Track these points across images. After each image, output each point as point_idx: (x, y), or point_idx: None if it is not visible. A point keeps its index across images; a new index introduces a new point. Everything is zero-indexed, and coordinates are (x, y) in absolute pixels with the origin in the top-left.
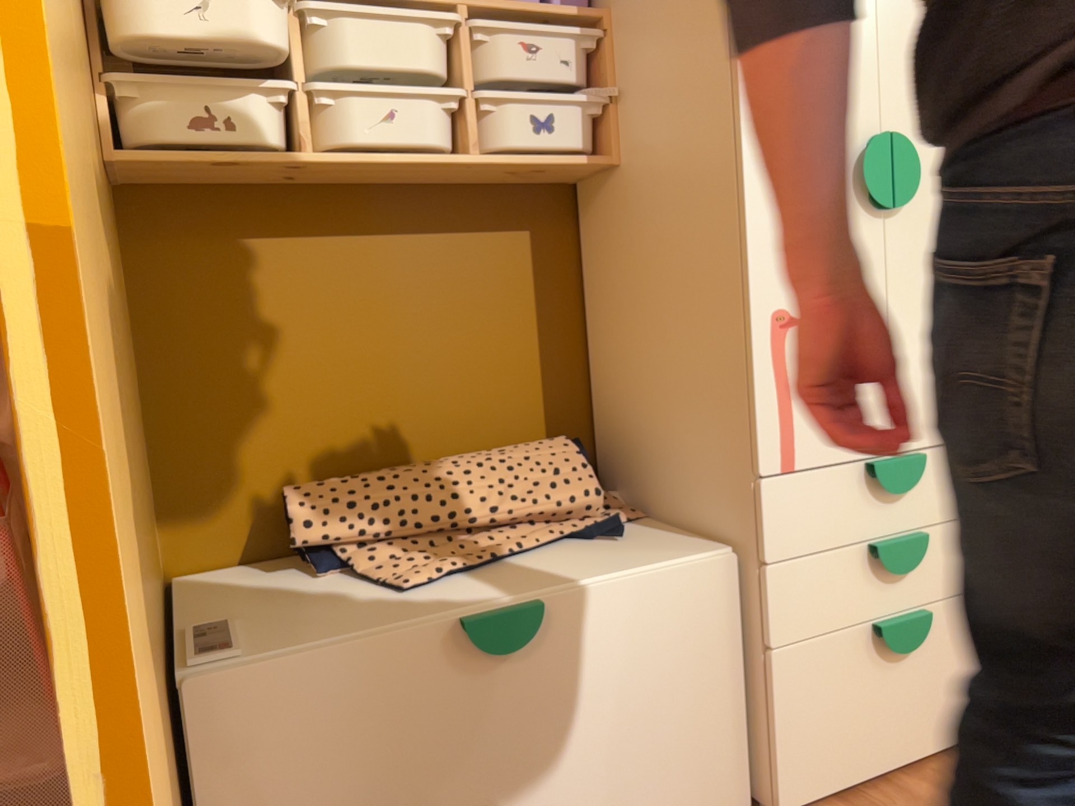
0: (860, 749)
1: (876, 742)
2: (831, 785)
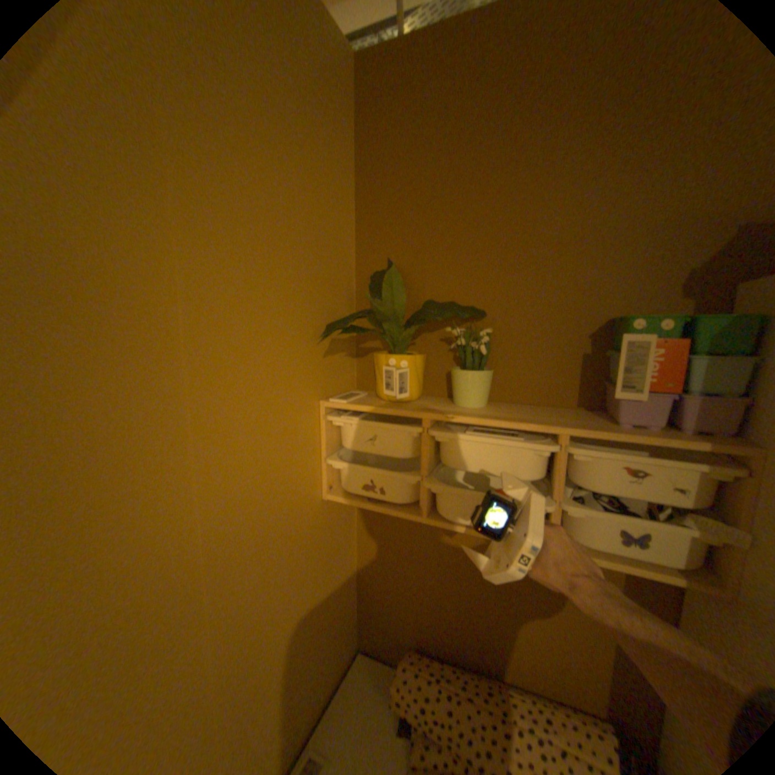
0: None
1: None
2: None
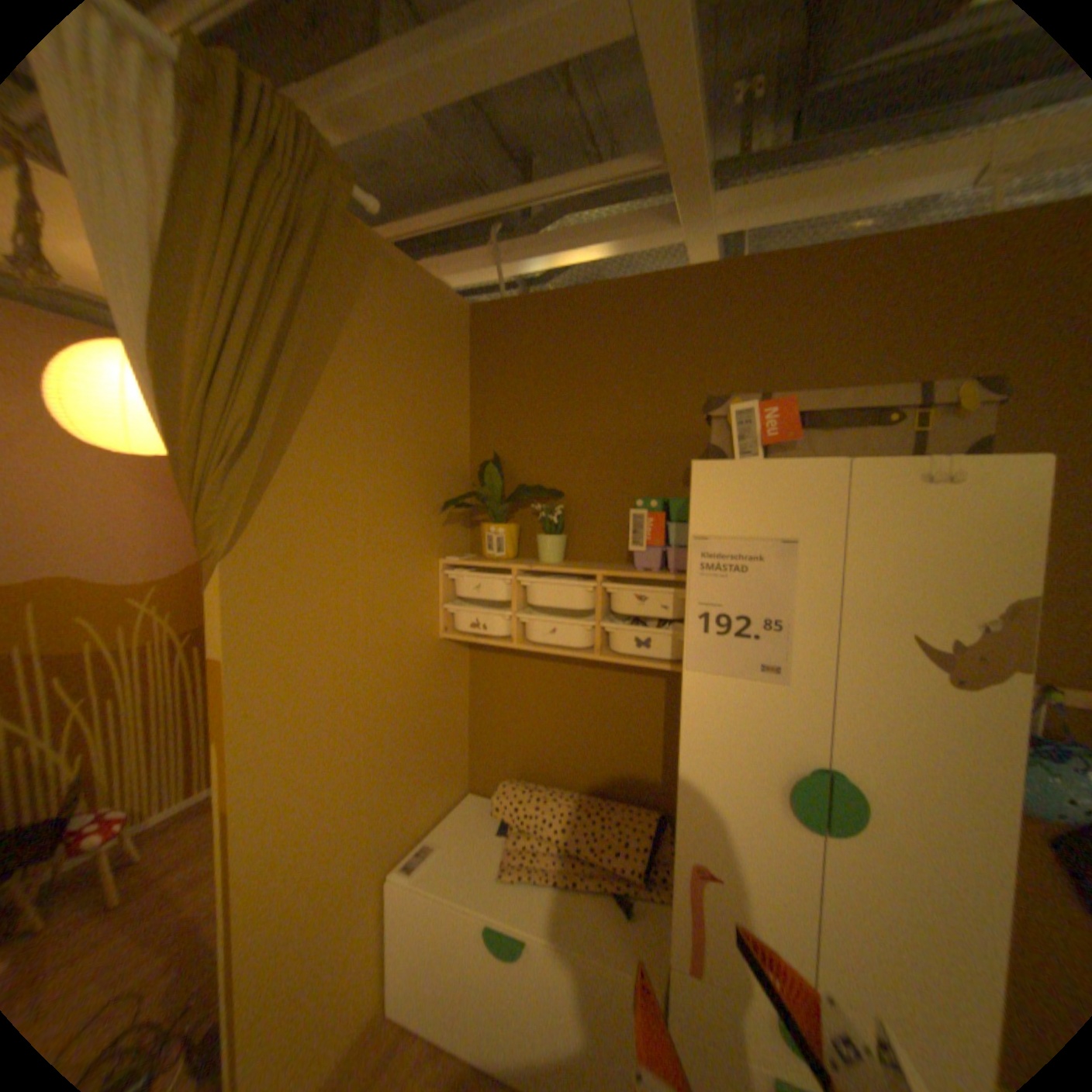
0: None
1: None
2: None
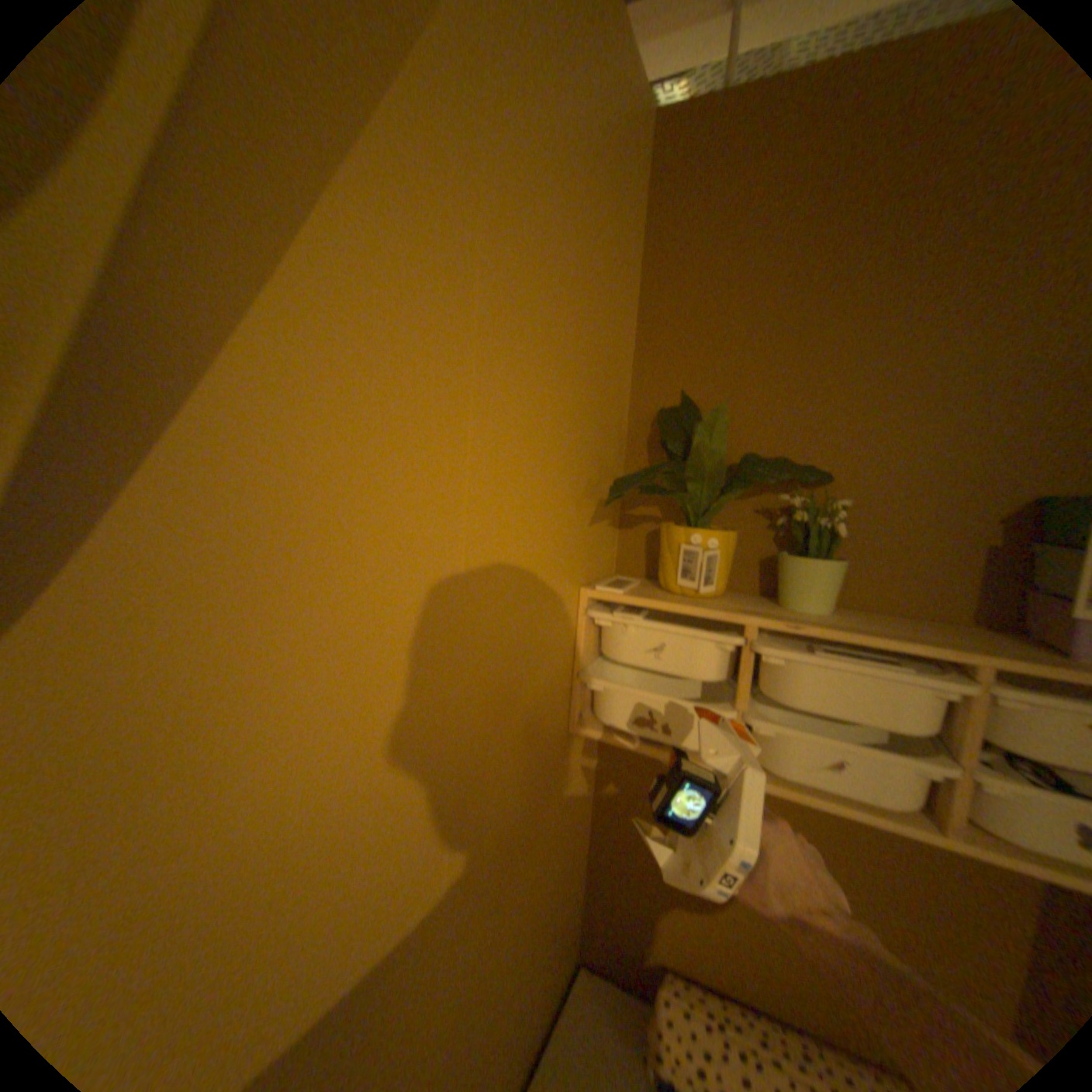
0: None
1: None
2: None
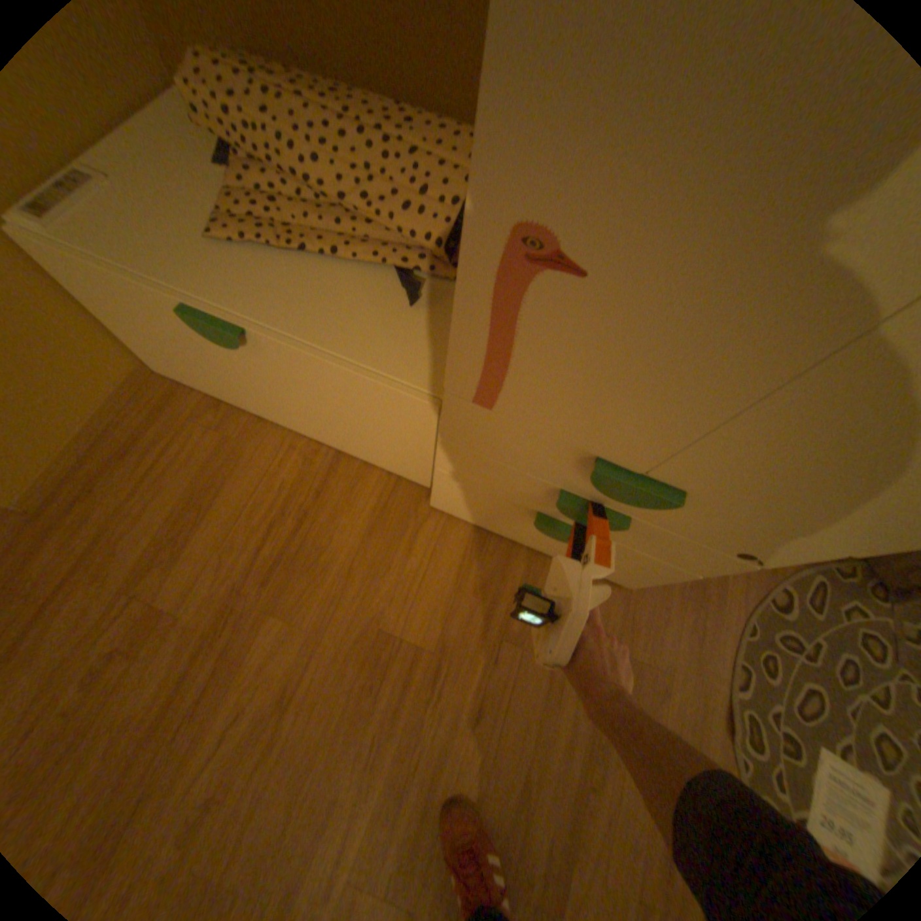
0: (496, 526)
1: (510, 532)
2: (469, 520)
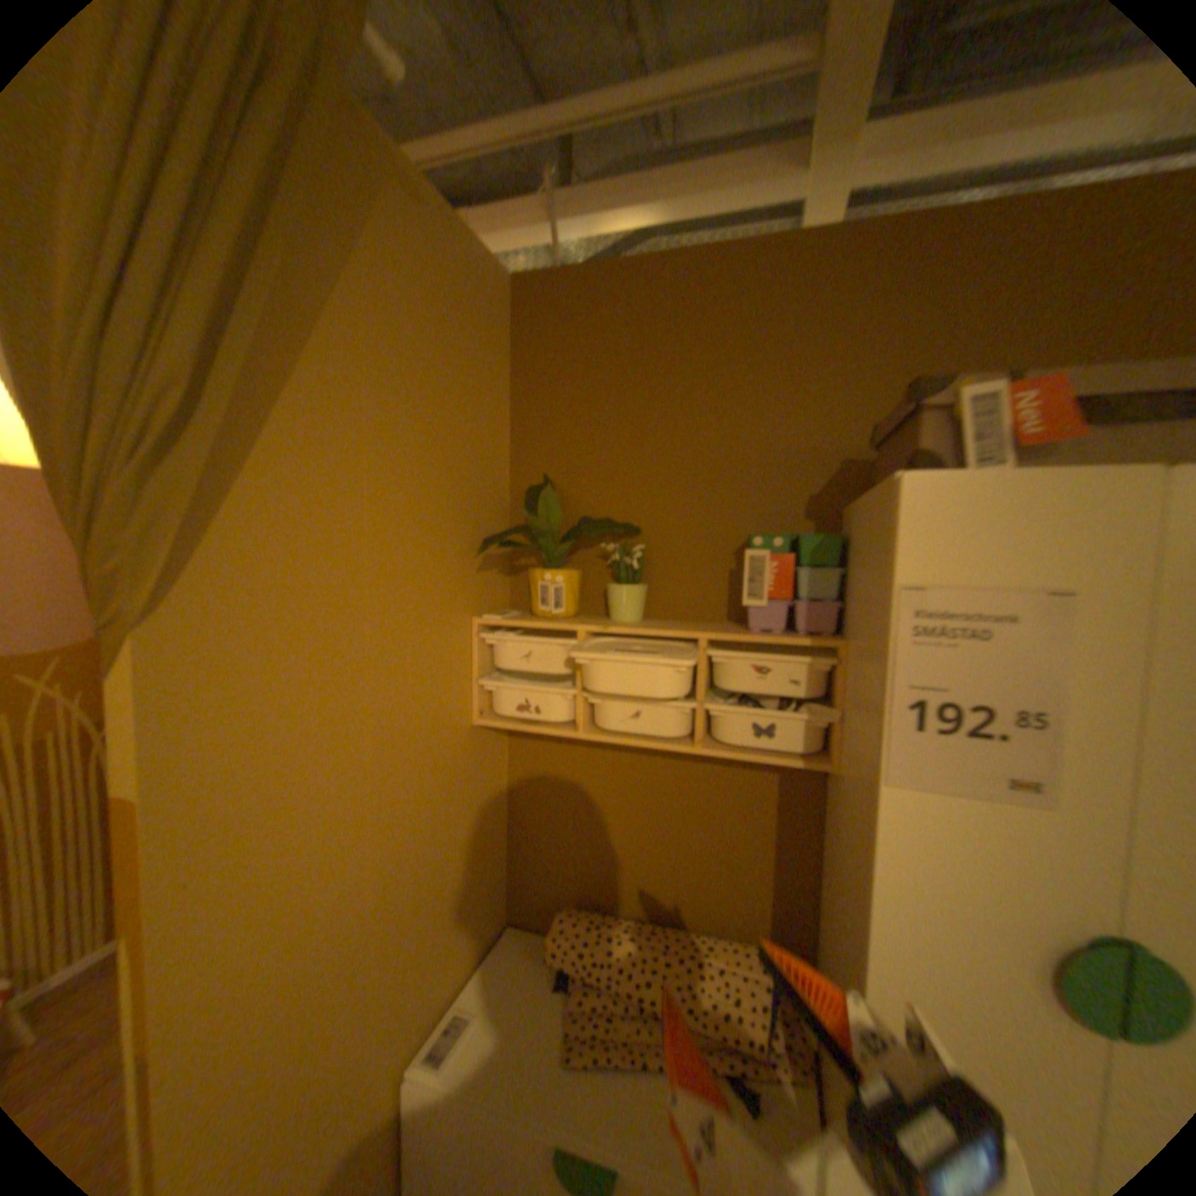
0: None
1: None
2: None
